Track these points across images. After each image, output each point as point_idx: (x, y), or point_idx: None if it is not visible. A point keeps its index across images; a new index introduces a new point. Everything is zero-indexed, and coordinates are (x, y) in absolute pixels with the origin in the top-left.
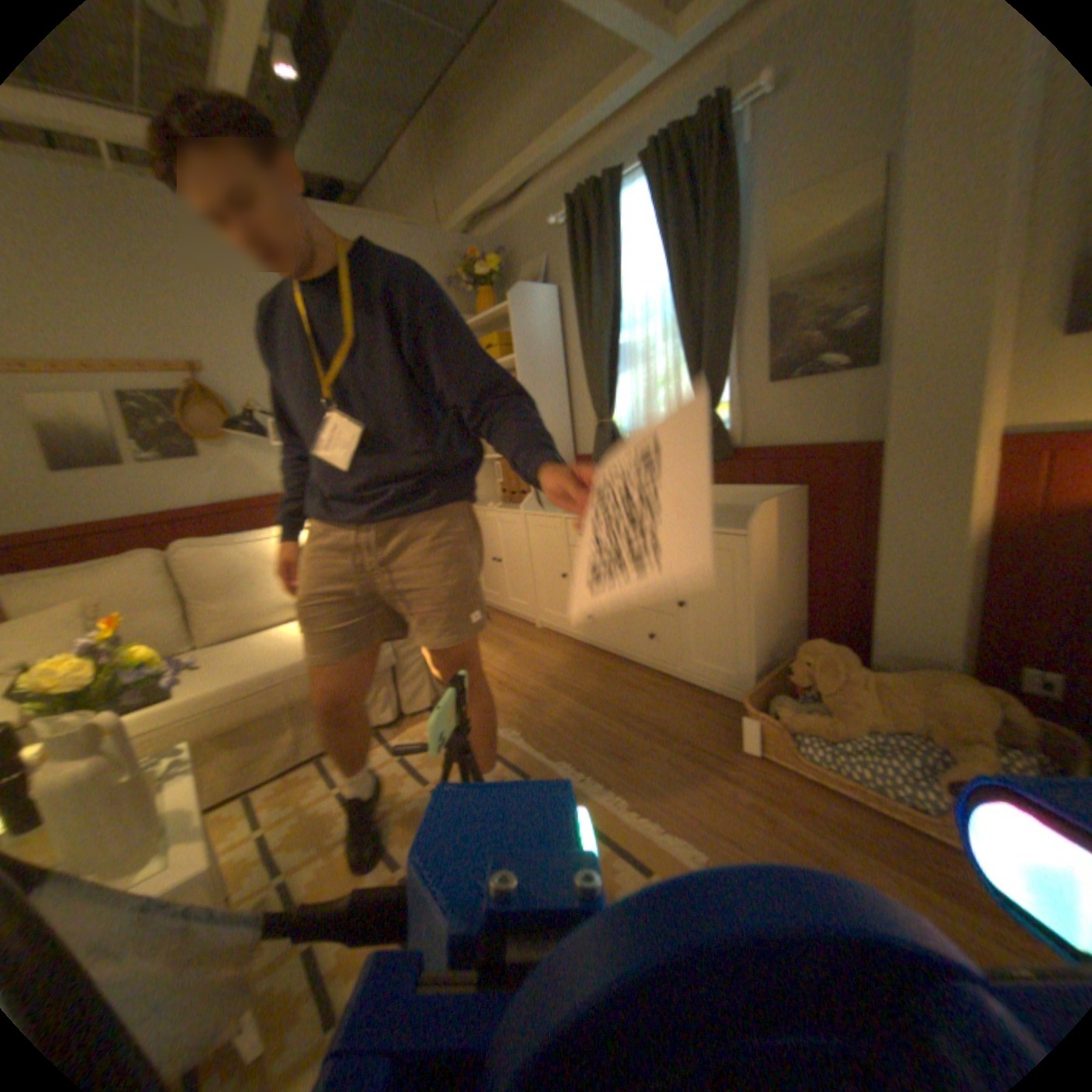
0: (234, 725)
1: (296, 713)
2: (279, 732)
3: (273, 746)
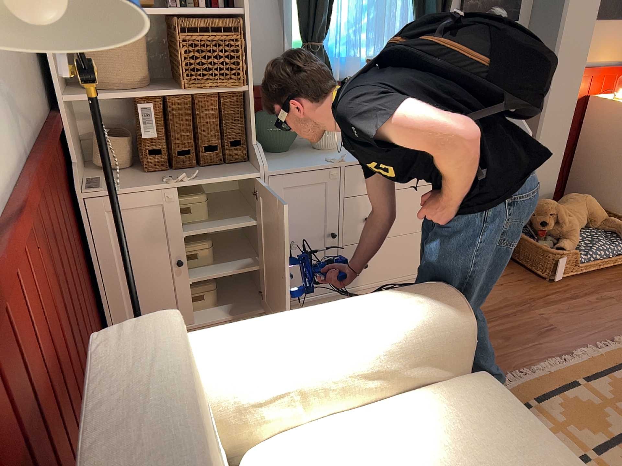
0: None
1: None
2: None
3: None
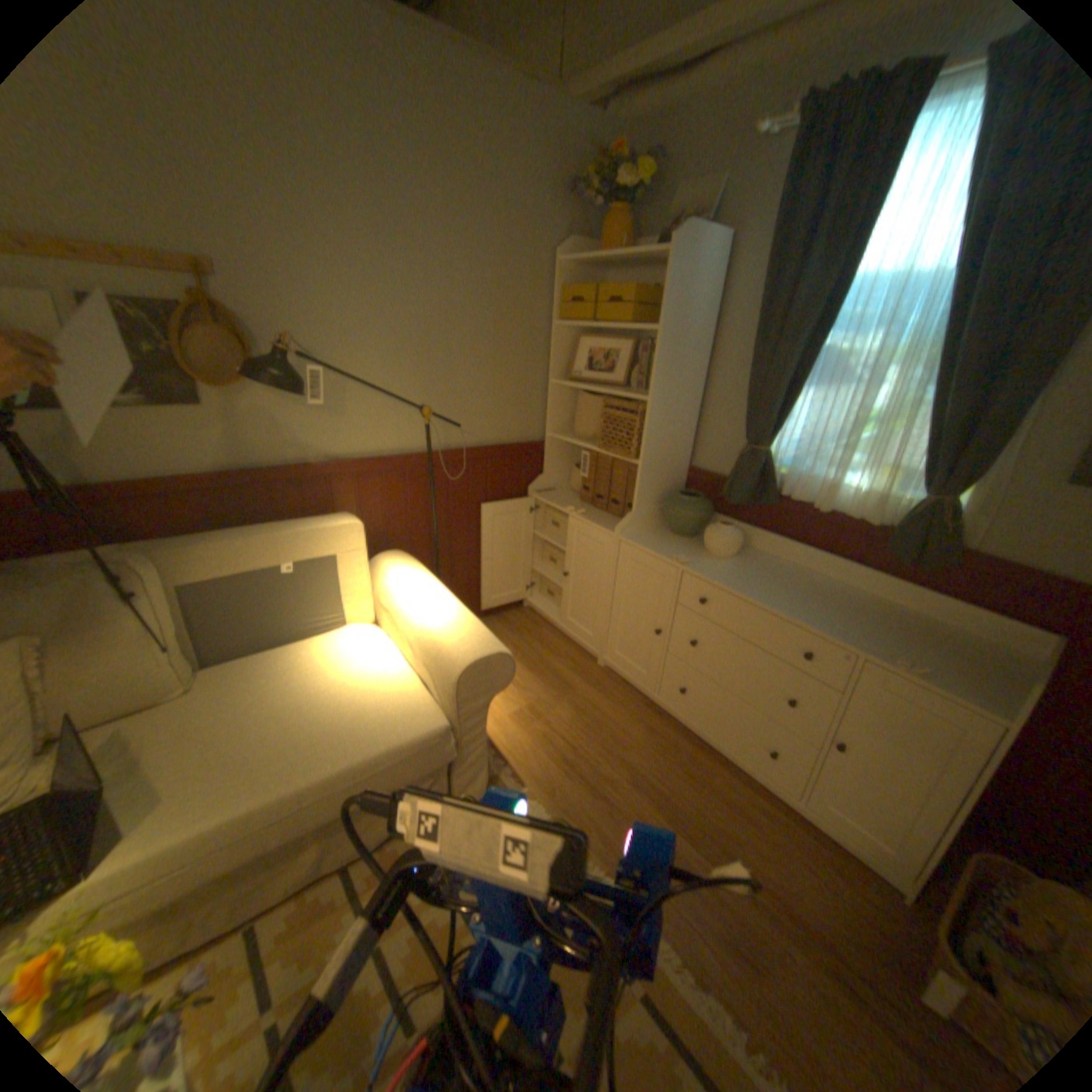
0: (242, 864)
1: (325, 827)
2: (300, 850)
3: (290, 867)
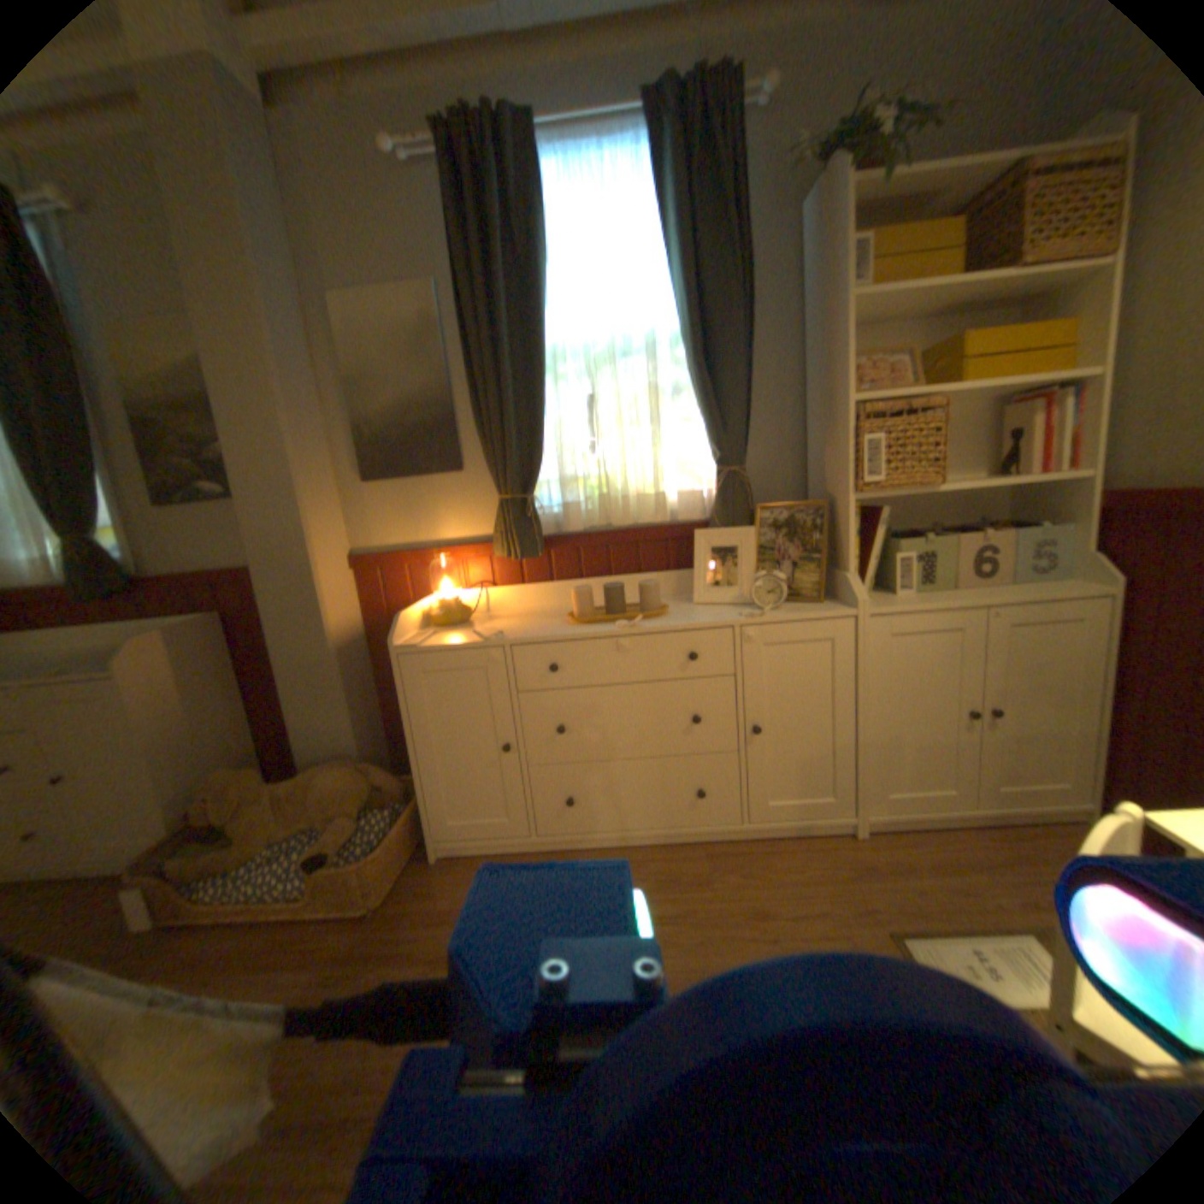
0: None
1: None
2: None
3: None
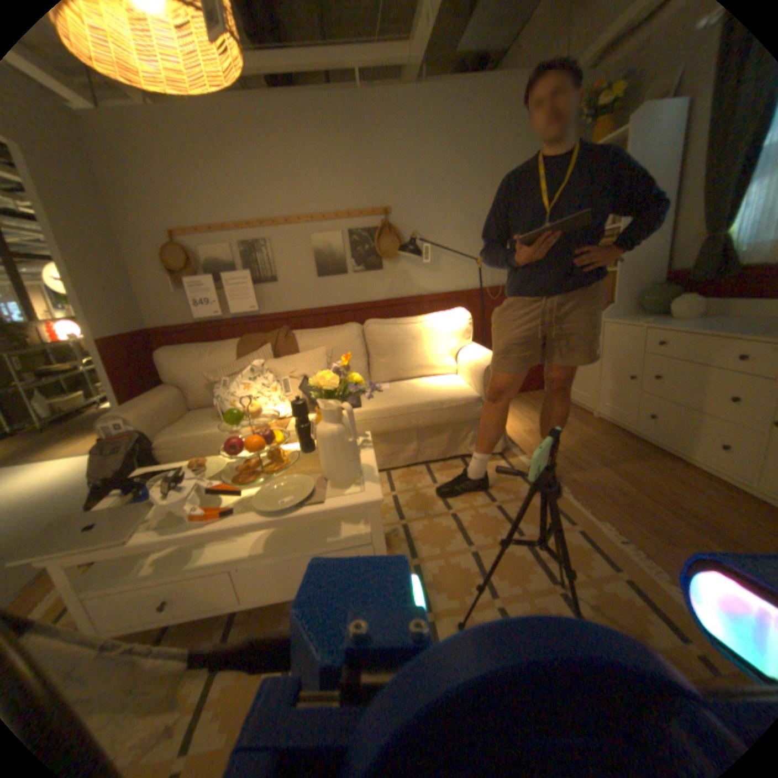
0: (387, 430)
1: (419, 433)
2: (409, 441)
3: (404, 448)
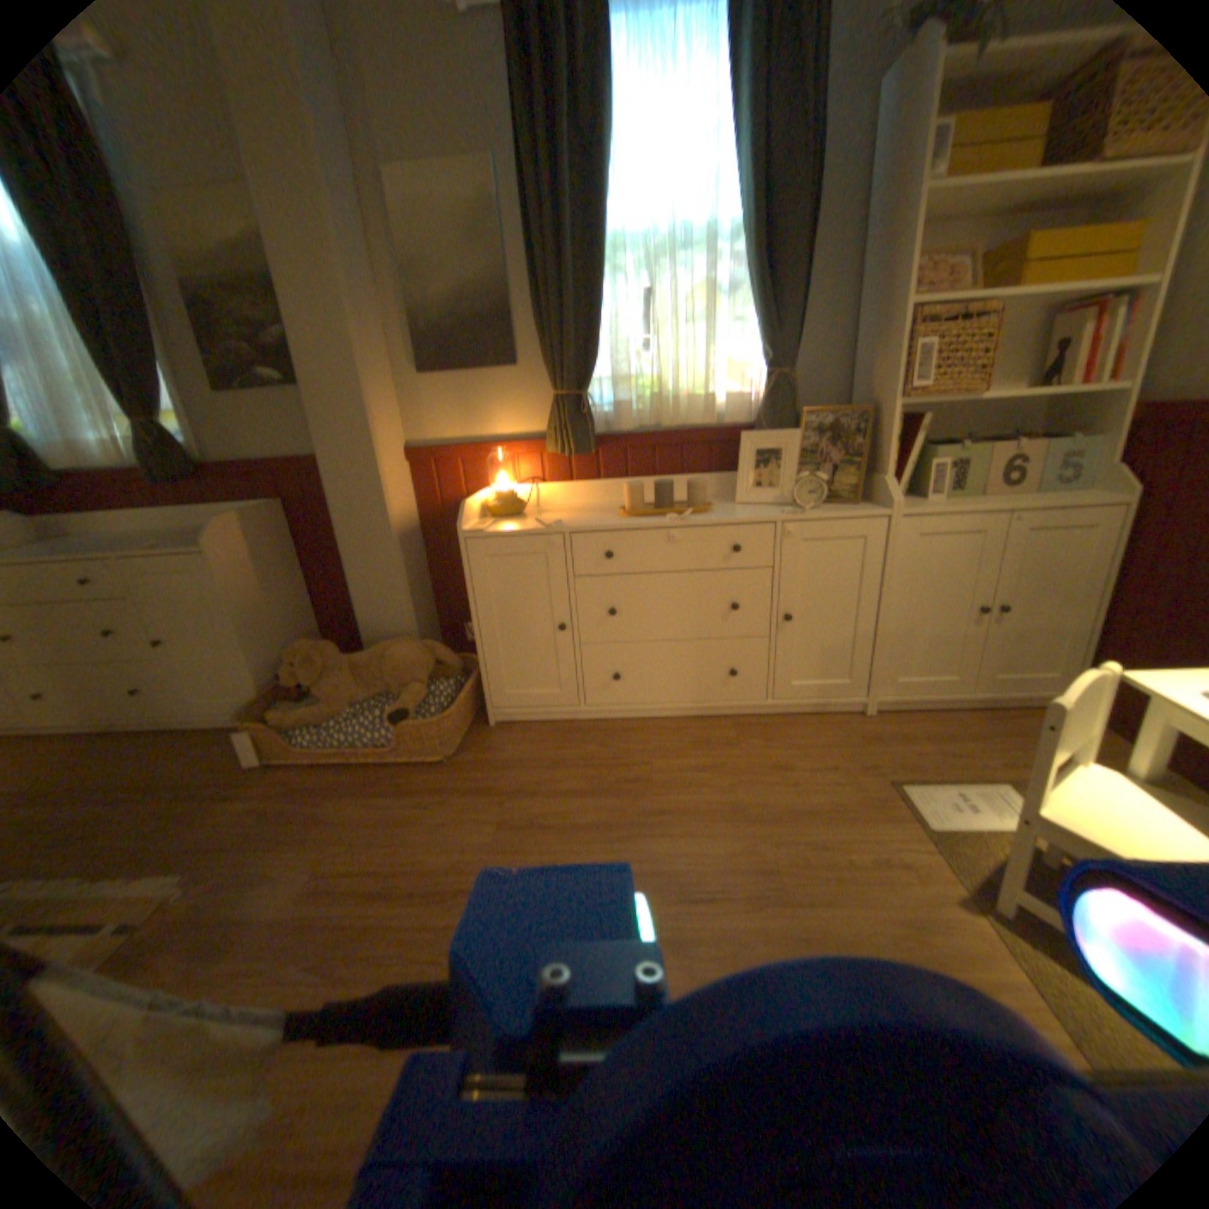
0: None
1: None
2: None
3: None
